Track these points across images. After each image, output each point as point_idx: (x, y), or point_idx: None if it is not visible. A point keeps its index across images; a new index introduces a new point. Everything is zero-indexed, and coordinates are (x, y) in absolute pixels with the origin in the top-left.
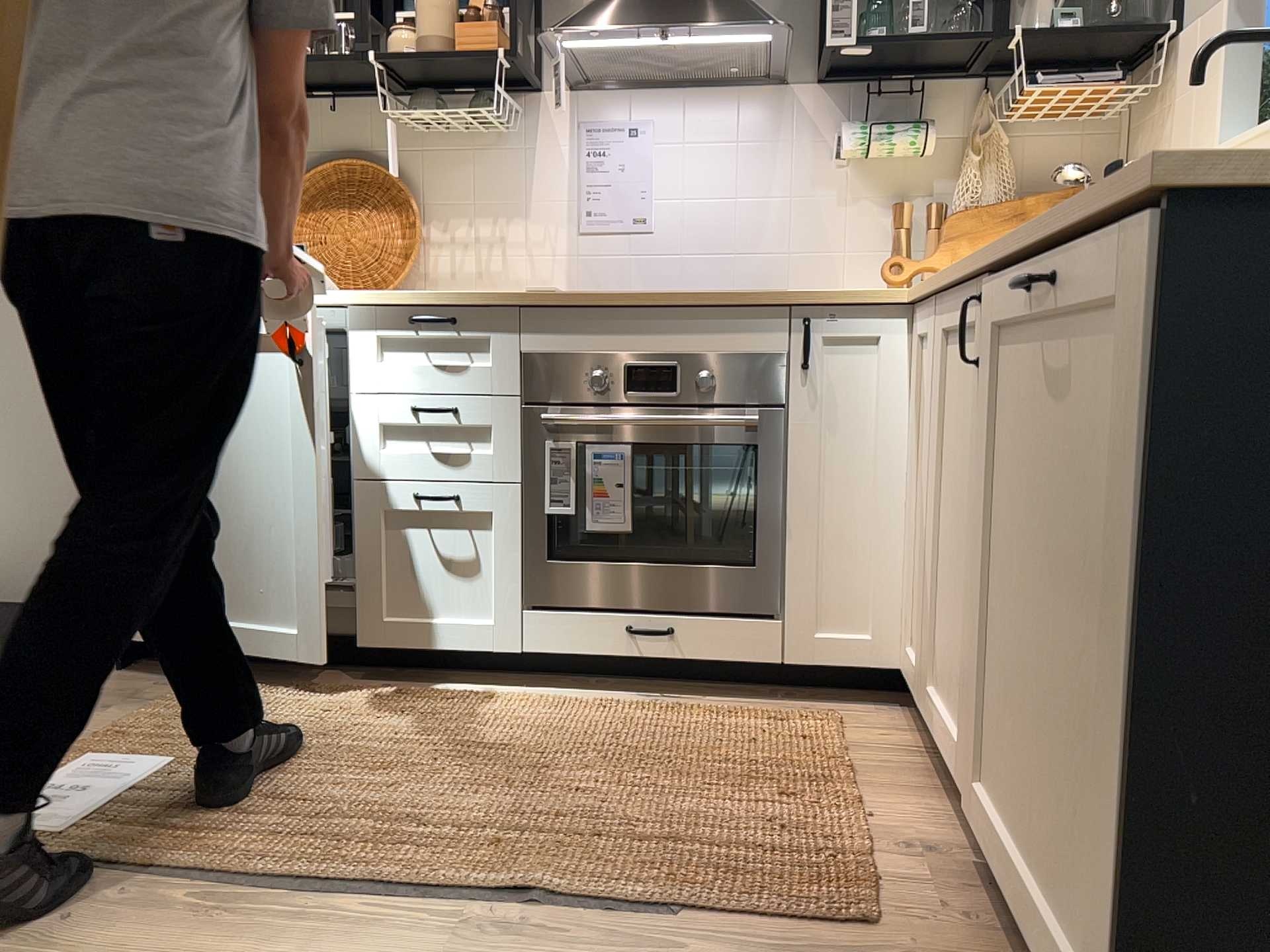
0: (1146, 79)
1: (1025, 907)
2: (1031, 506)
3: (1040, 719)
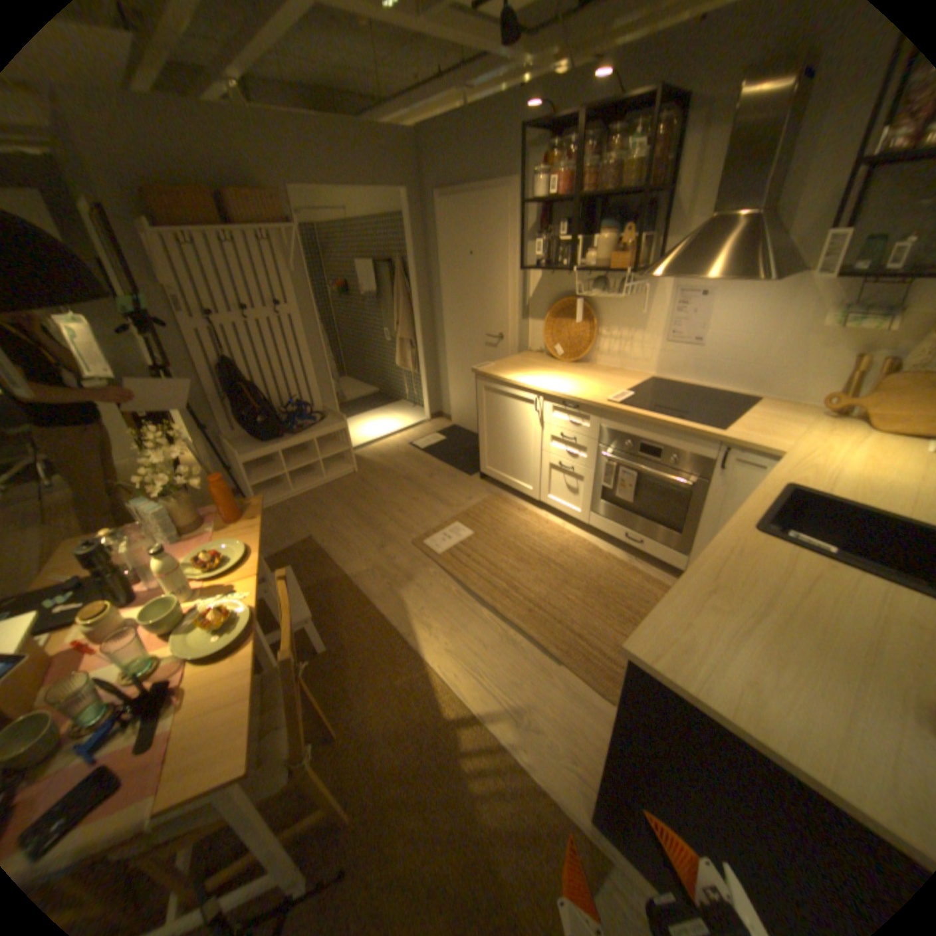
0: None
1: None
2: None
3: None
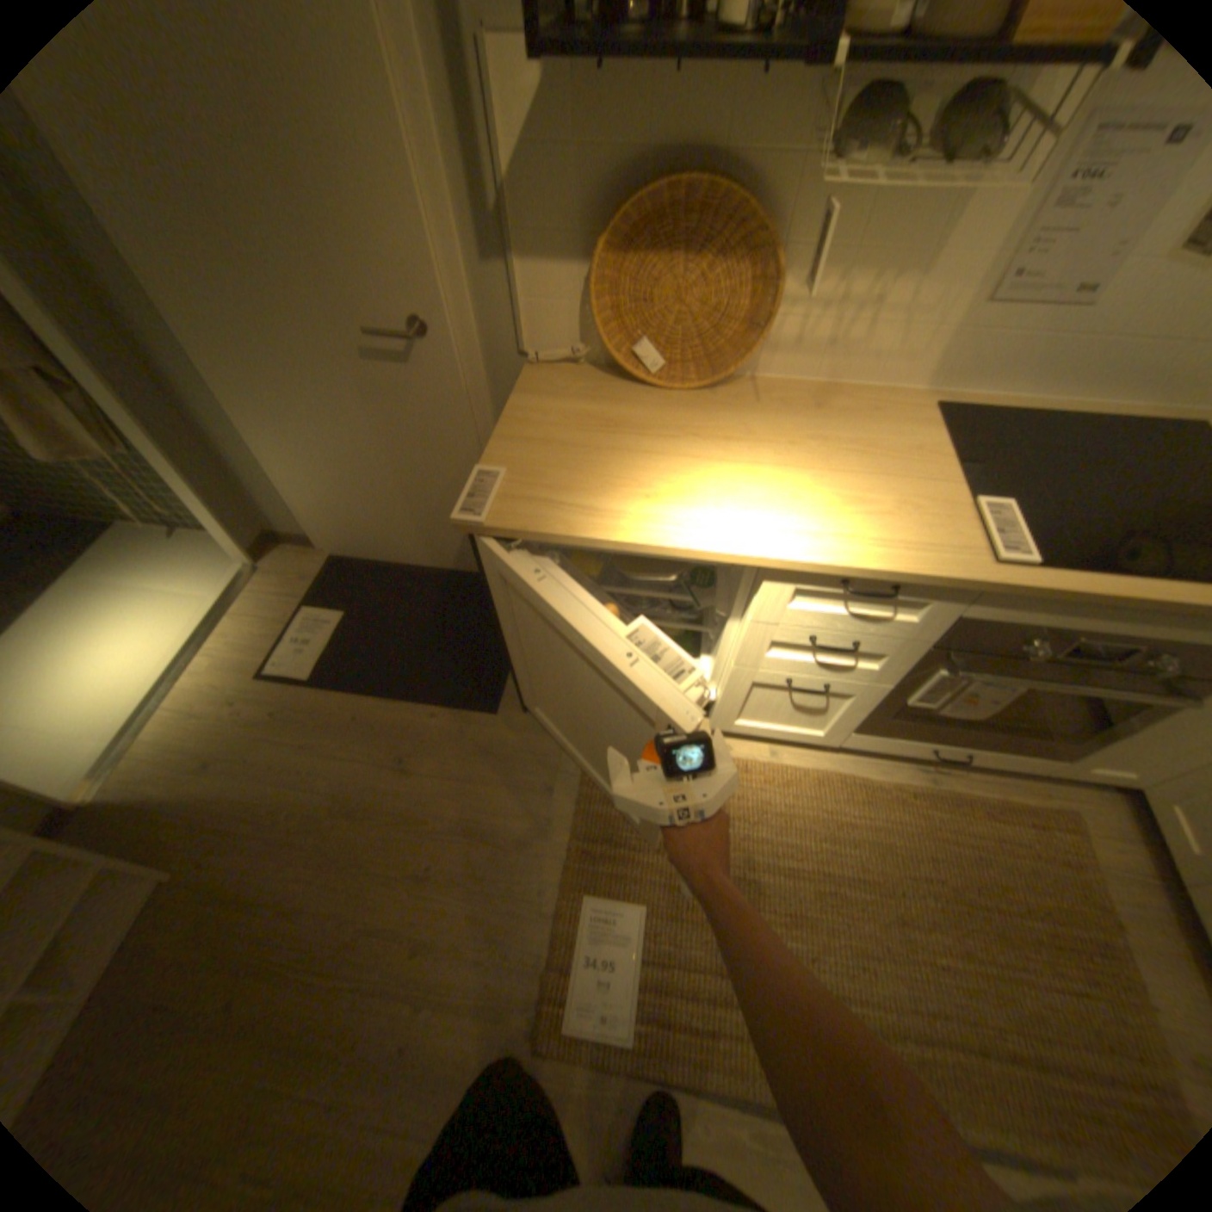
0: None
1: None
2: None
3: None
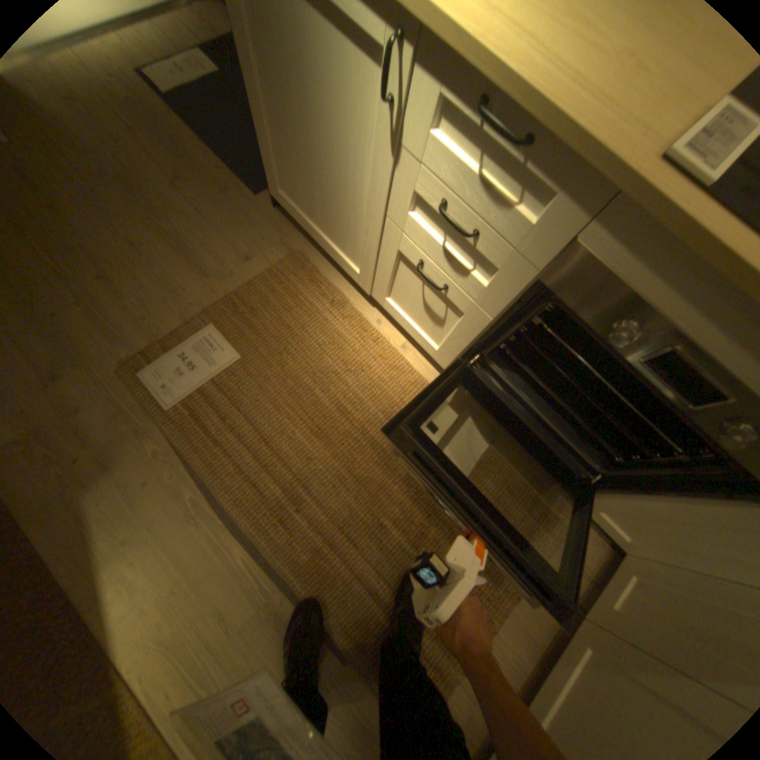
0: None
1: None
2: None
3: None
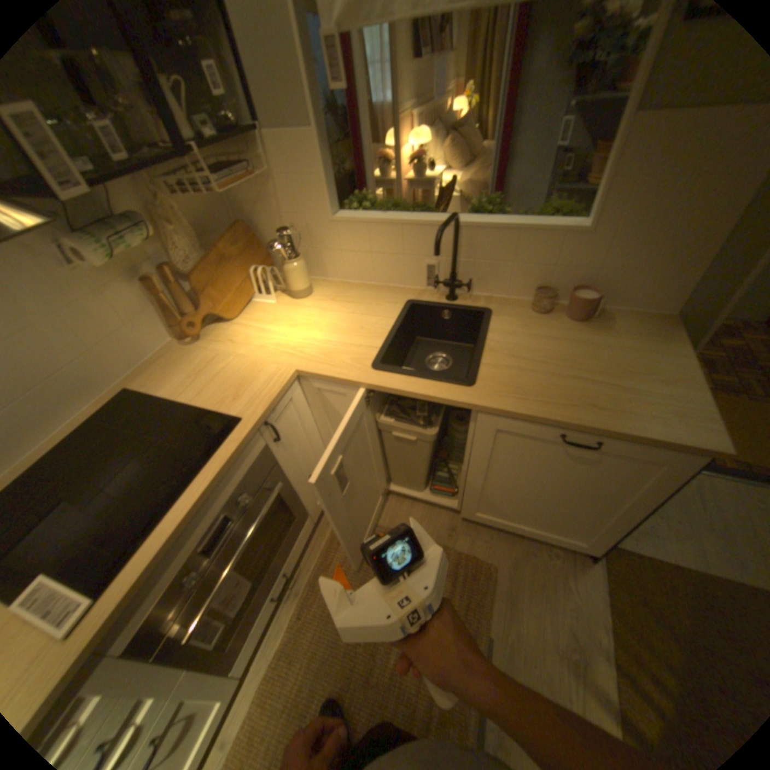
0: (242, 150)
1: (520, 533)
2: (522, 471)
3: (529, 508)
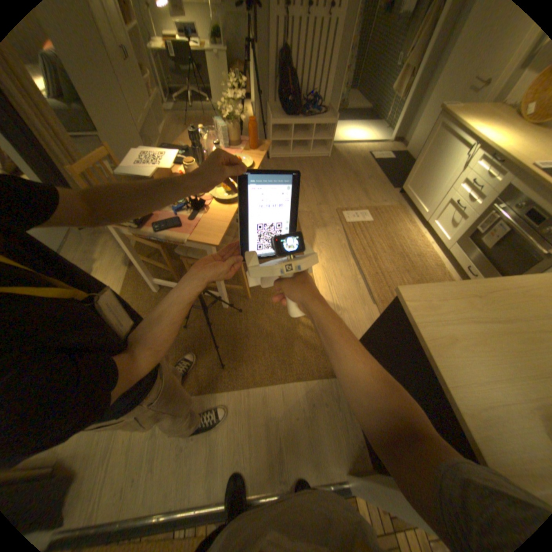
0: None
1: None
2: None
3: None
